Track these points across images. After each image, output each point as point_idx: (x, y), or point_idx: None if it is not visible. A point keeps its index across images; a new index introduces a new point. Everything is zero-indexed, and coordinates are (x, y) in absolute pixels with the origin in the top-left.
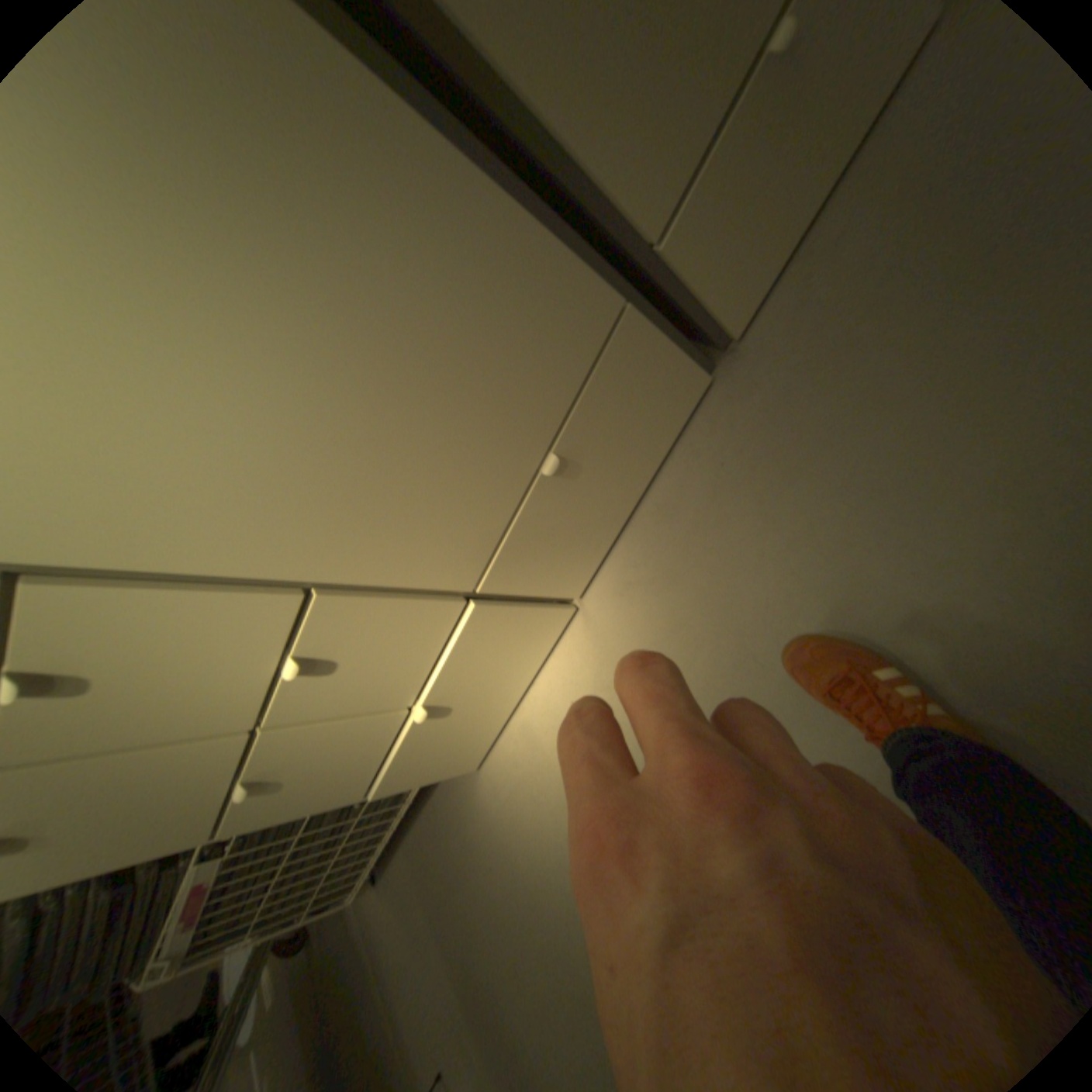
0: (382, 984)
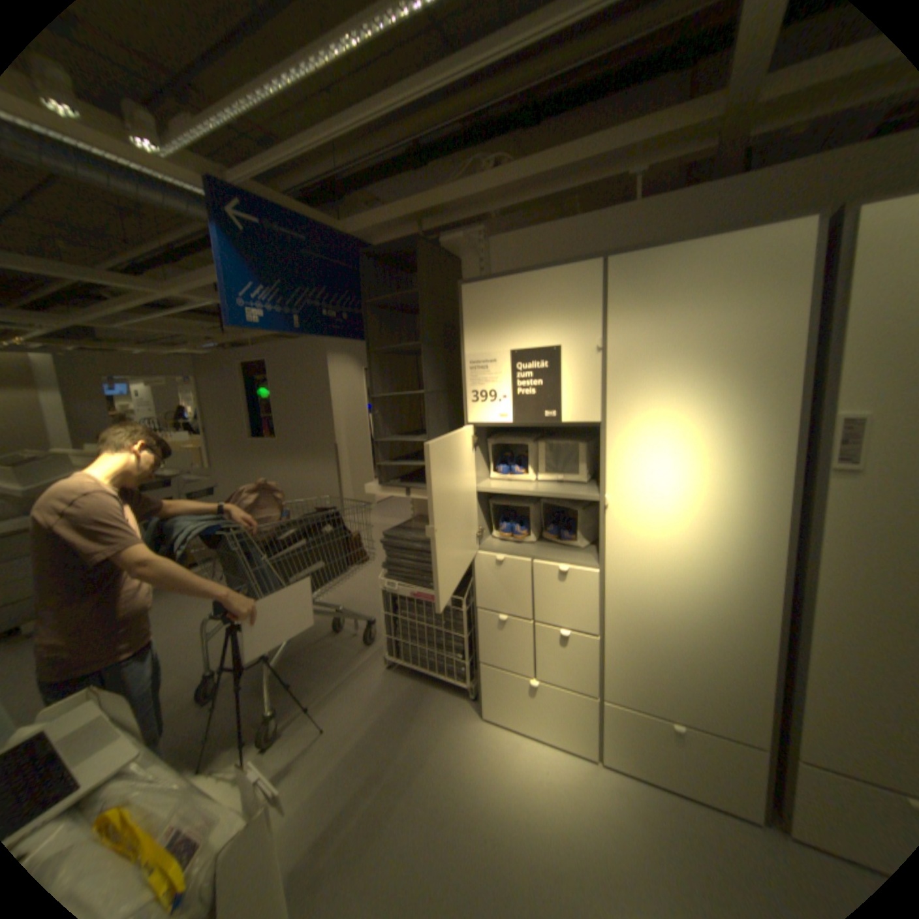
0: (339, 683)
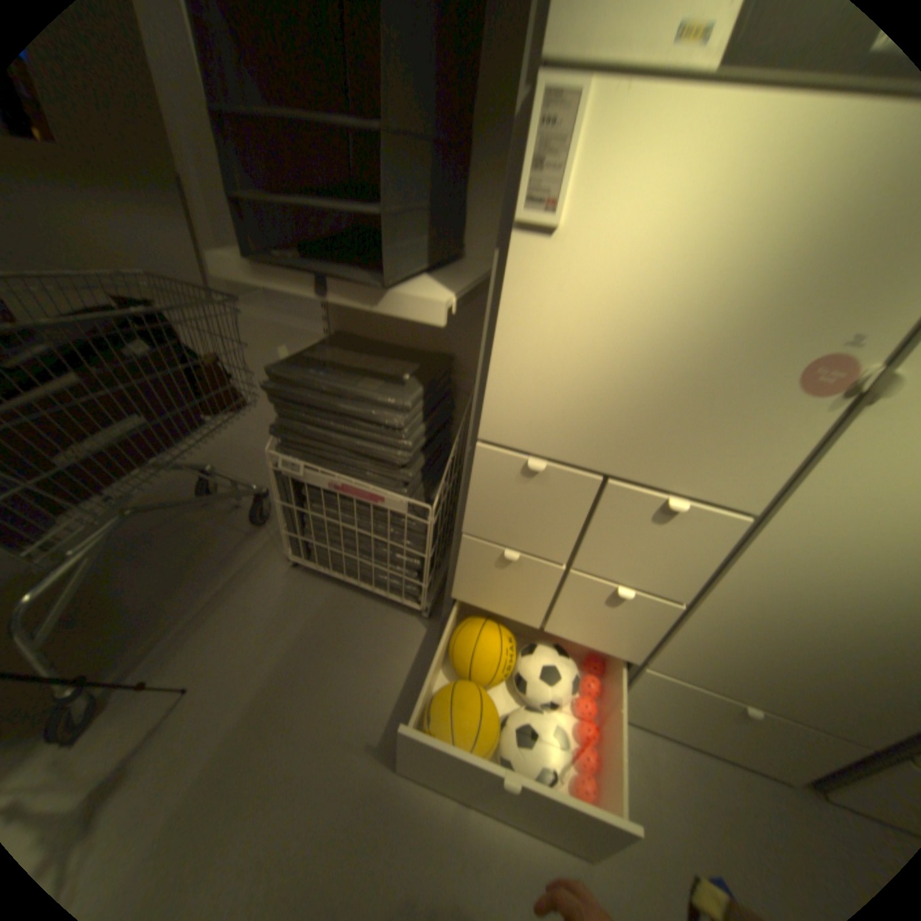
0: (214, 591)
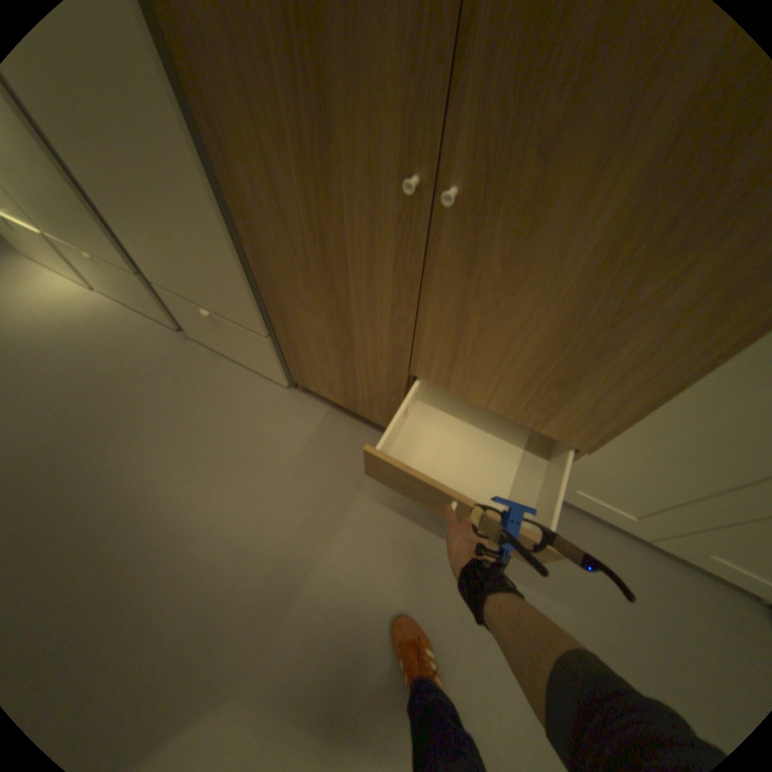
0: None
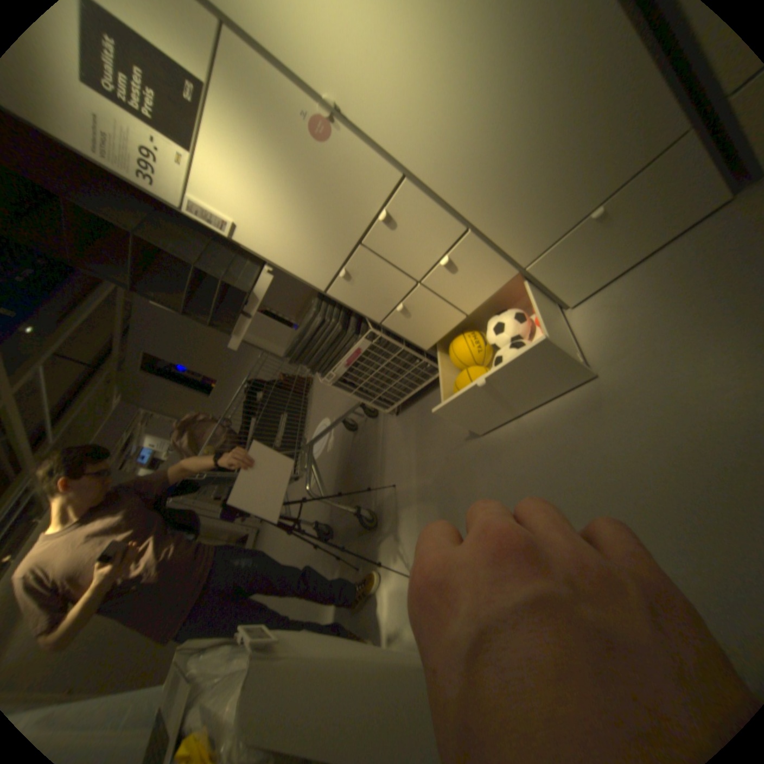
0: (382, 452)
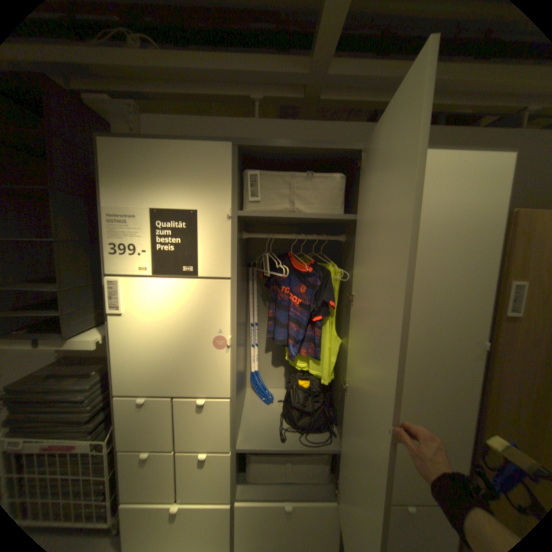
0: None
